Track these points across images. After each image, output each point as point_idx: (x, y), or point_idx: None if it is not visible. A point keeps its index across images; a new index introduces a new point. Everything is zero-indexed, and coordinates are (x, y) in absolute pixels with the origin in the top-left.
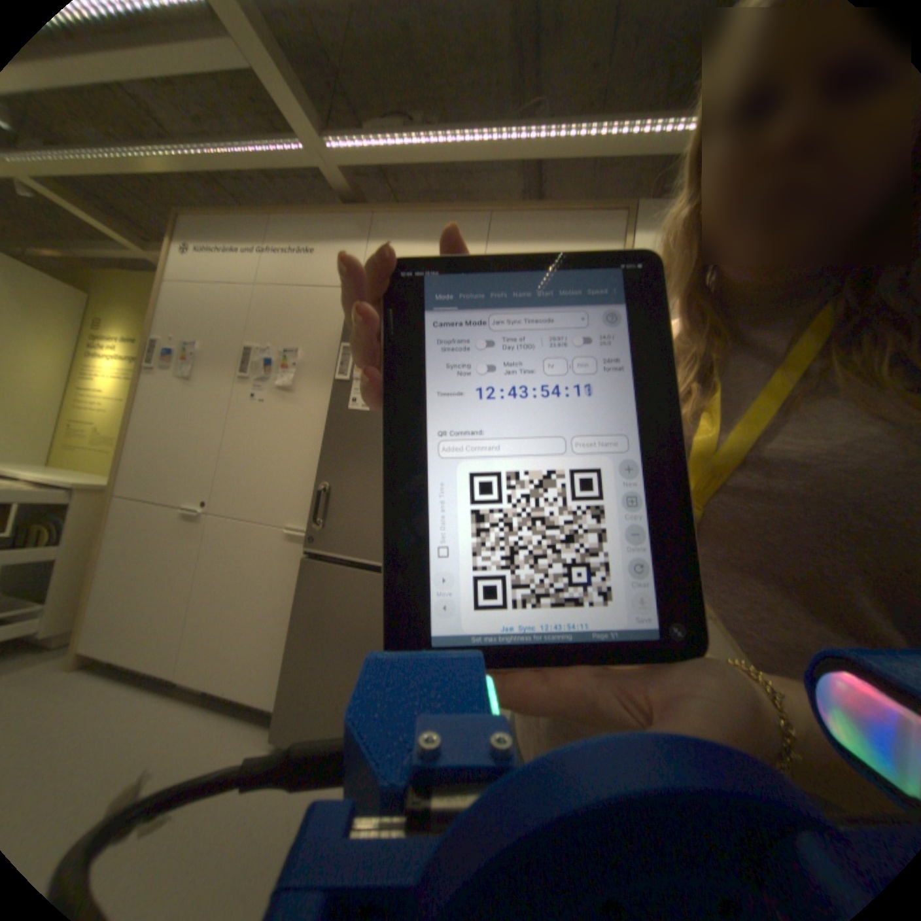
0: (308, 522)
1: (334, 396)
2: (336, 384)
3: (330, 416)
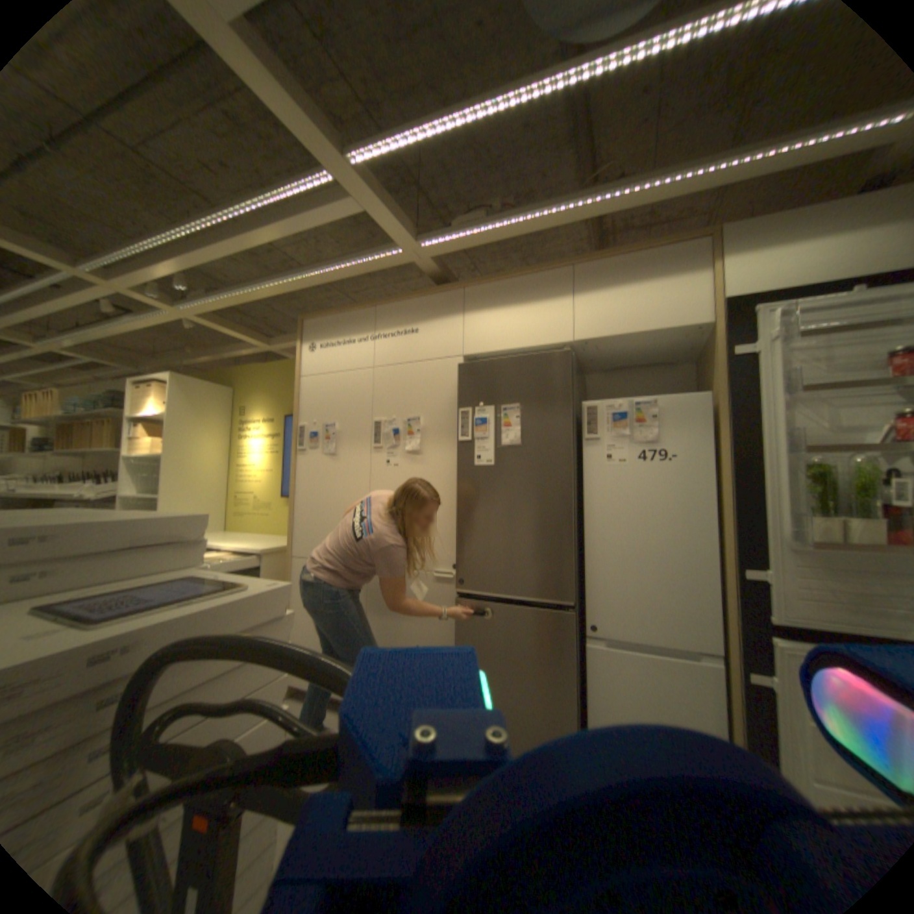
0: (455, 566)
1: (456, 452)
2: (456, 442)
3: (456, 470)
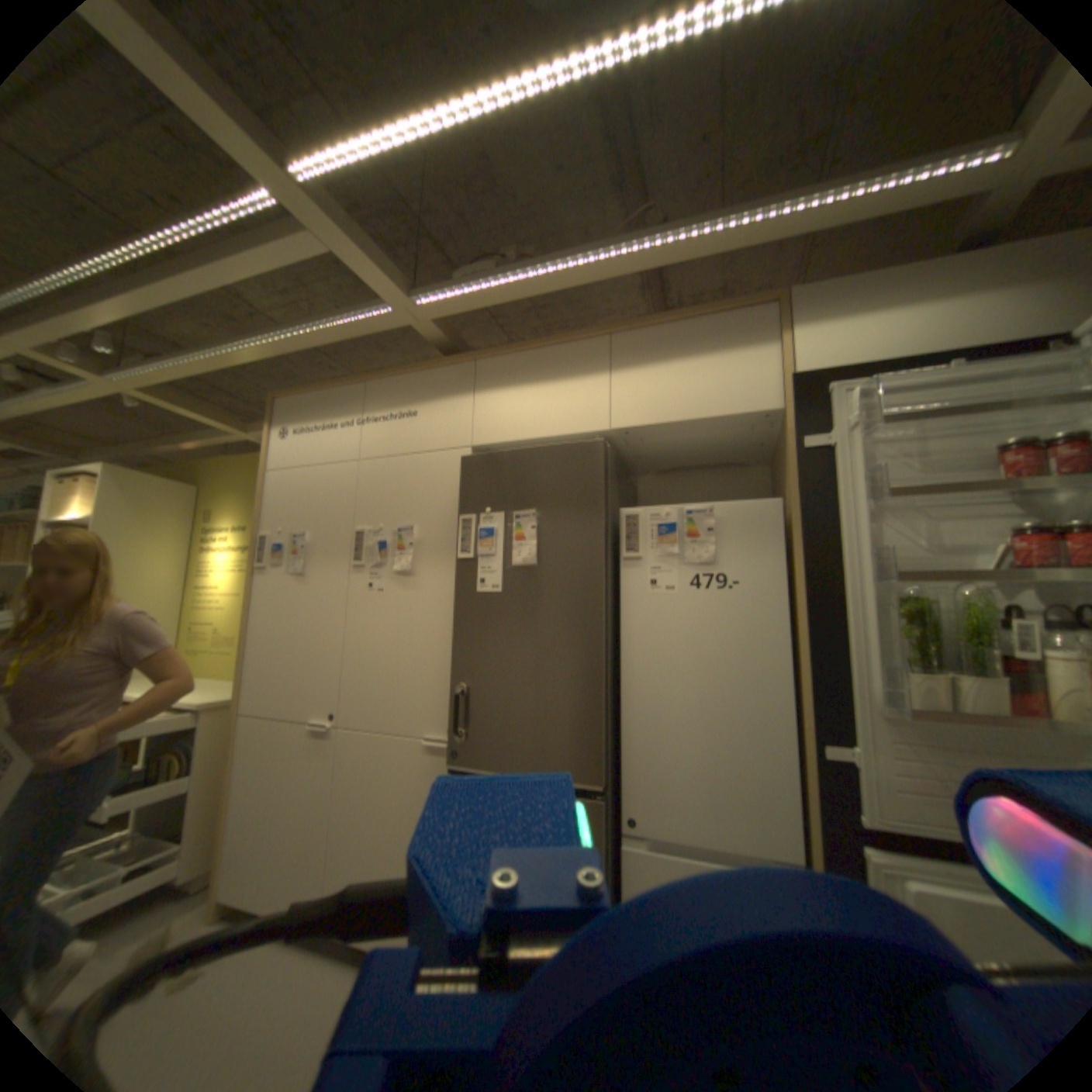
0: (447, 732)
1: (458, 574)
2: (459, 560)
3: (457, 598)
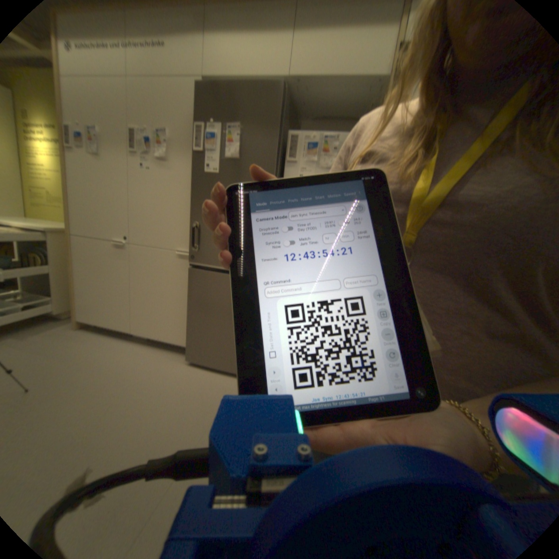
0: (189, 247)
1: (194, 163)
2: (195, 155)
3: (194, 178)
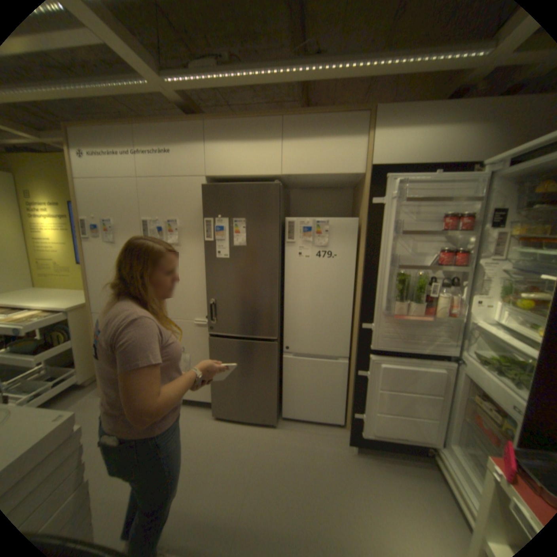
0: (207, 319)
1: (205, 246)
2: (205, 239)
3: (205, 258)
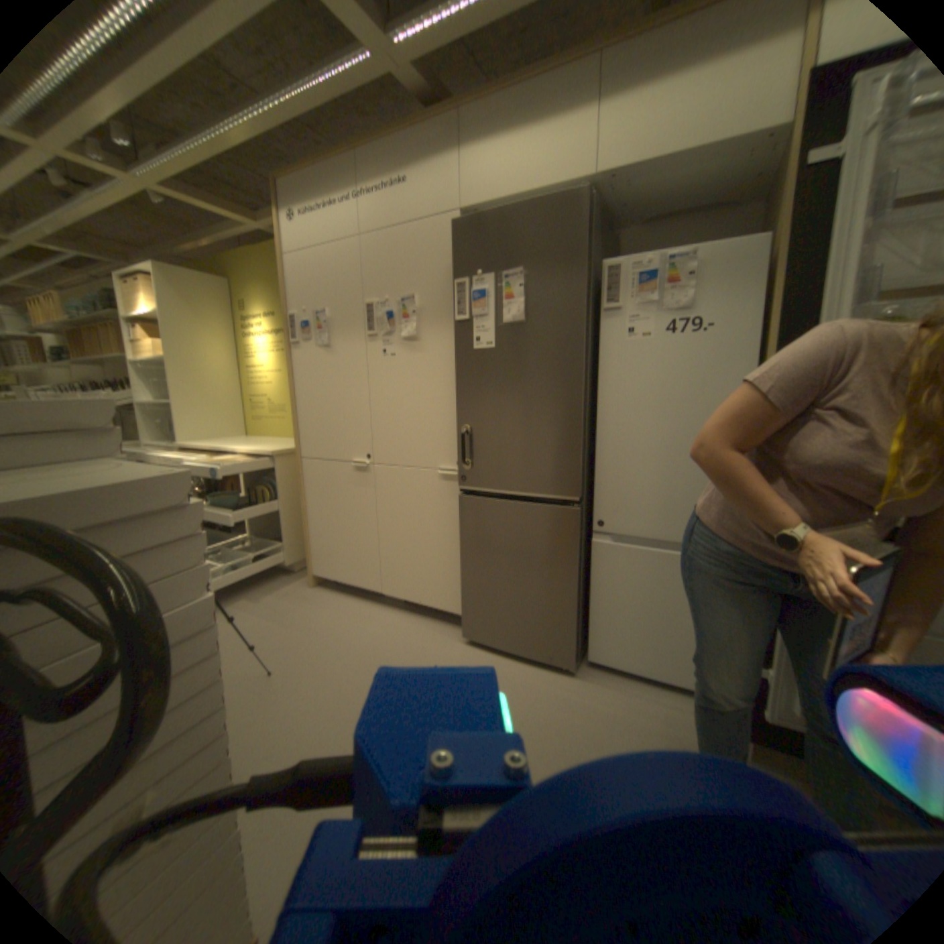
0: (457, 462)
1: (456, 335)
2: (456, 323)
3: (457, 357)
